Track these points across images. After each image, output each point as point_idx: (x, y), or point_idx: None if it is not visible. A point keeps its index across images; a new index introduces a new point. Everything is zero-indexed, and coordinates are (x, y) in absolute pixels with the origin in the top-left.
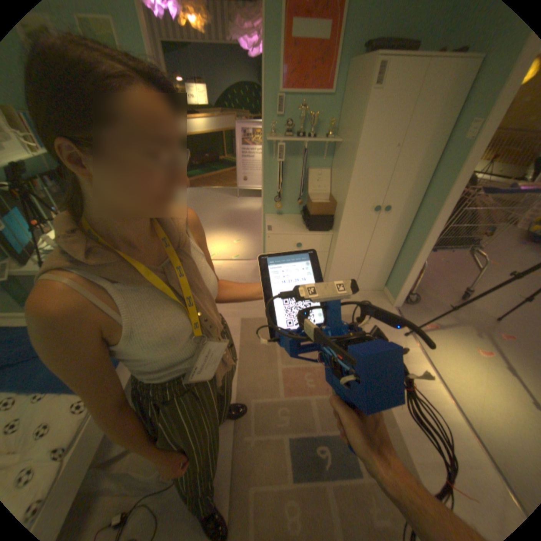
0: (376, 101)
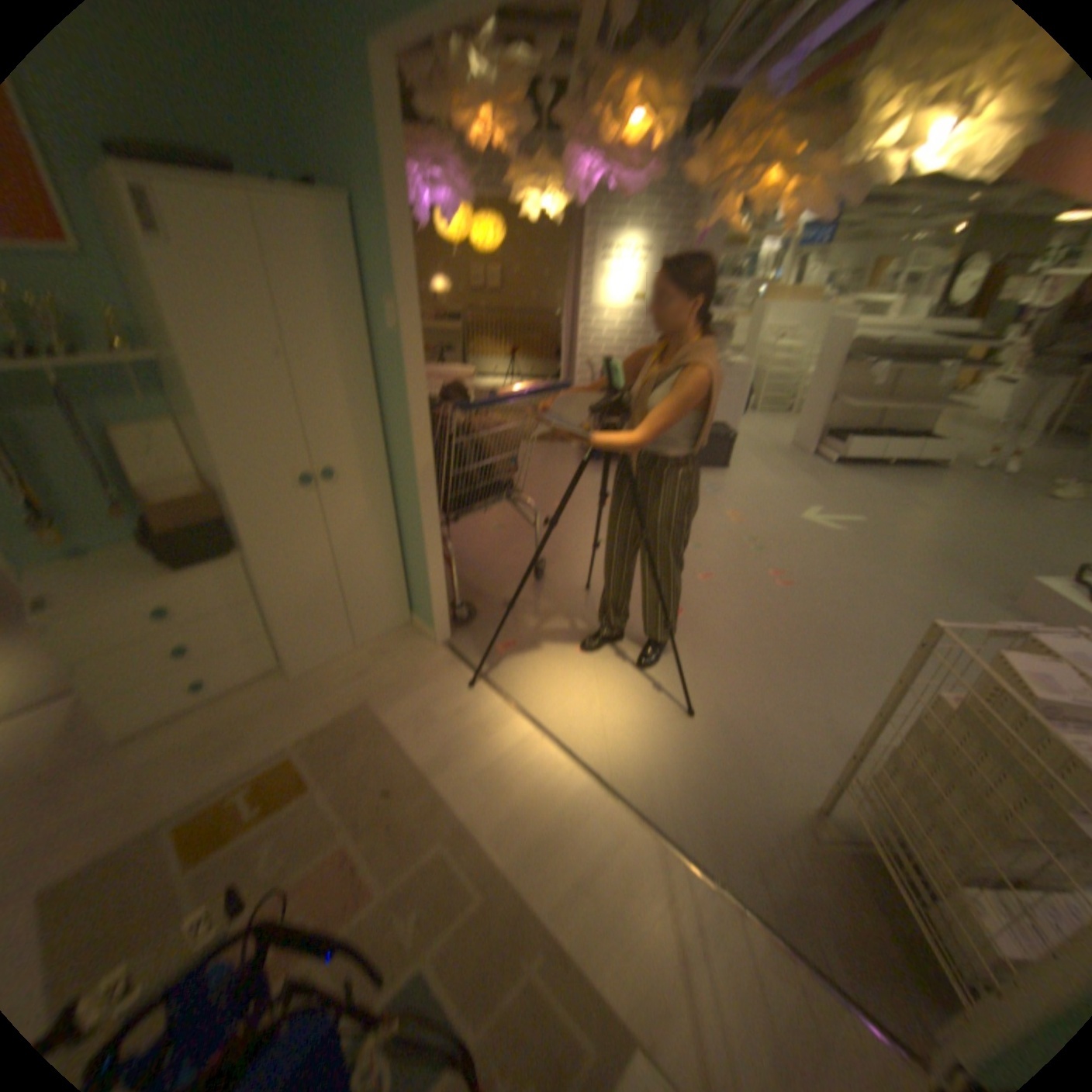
0: (167, 279)
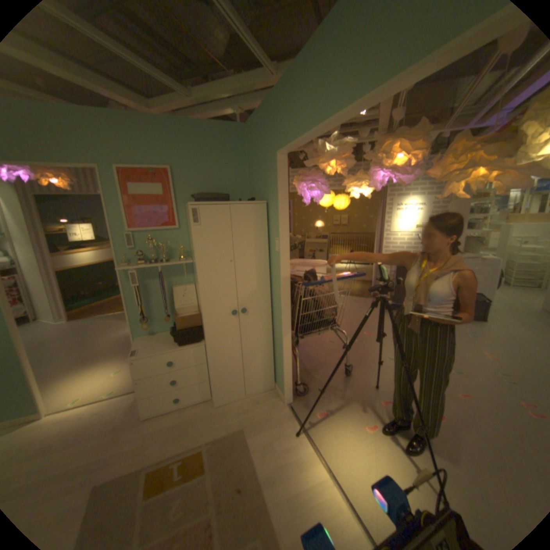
0: (199, 234)
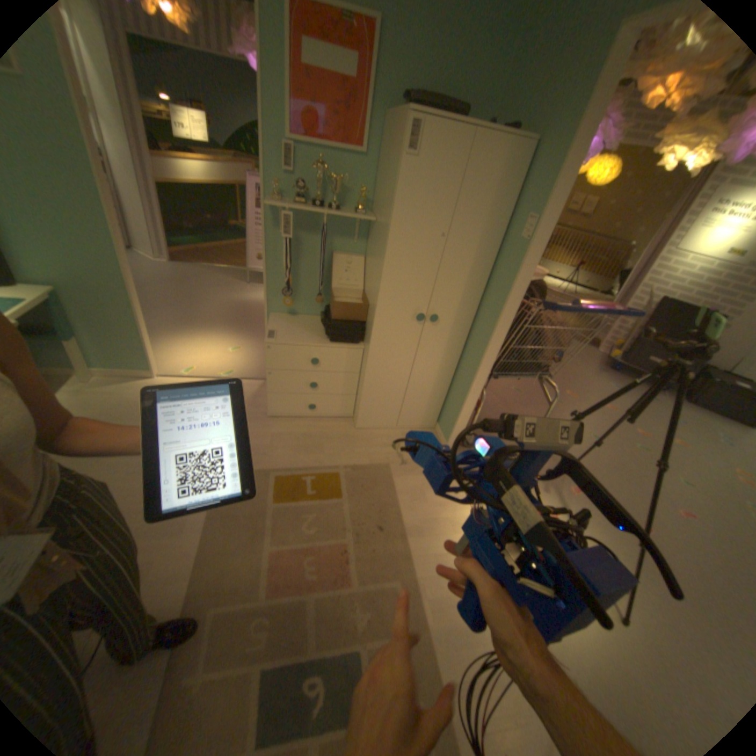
0: (410, 172)
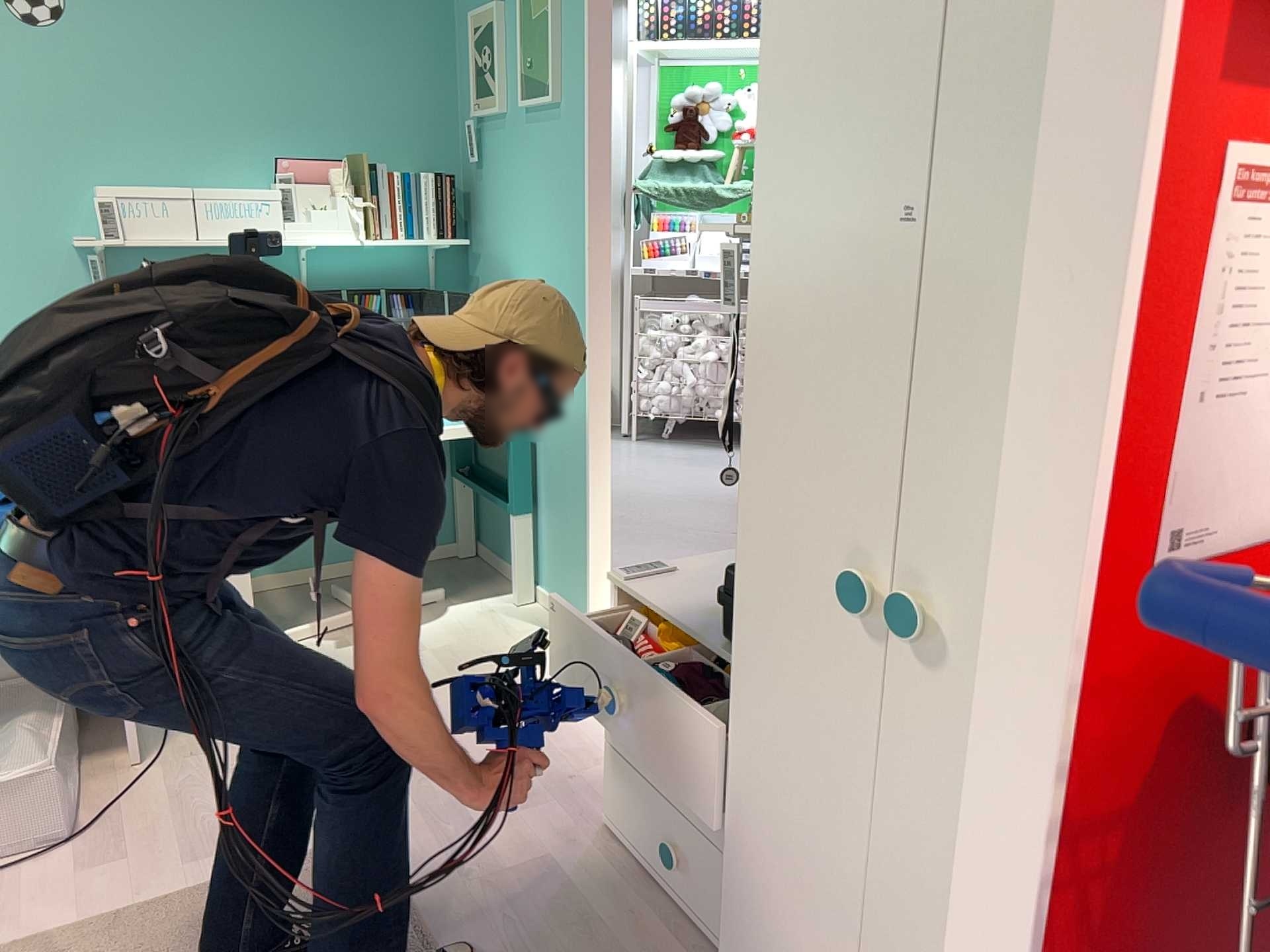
0: None
